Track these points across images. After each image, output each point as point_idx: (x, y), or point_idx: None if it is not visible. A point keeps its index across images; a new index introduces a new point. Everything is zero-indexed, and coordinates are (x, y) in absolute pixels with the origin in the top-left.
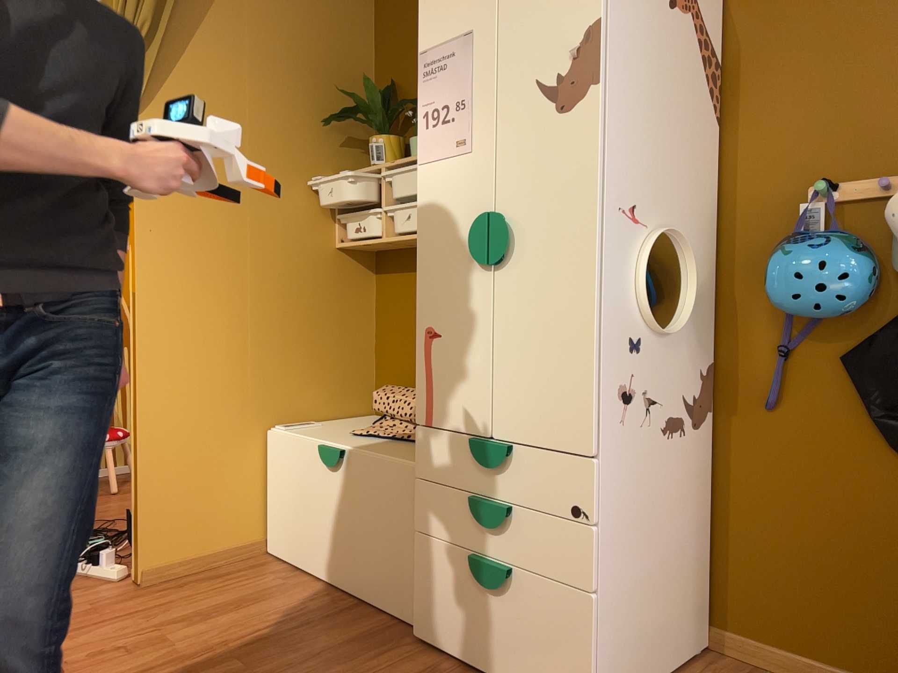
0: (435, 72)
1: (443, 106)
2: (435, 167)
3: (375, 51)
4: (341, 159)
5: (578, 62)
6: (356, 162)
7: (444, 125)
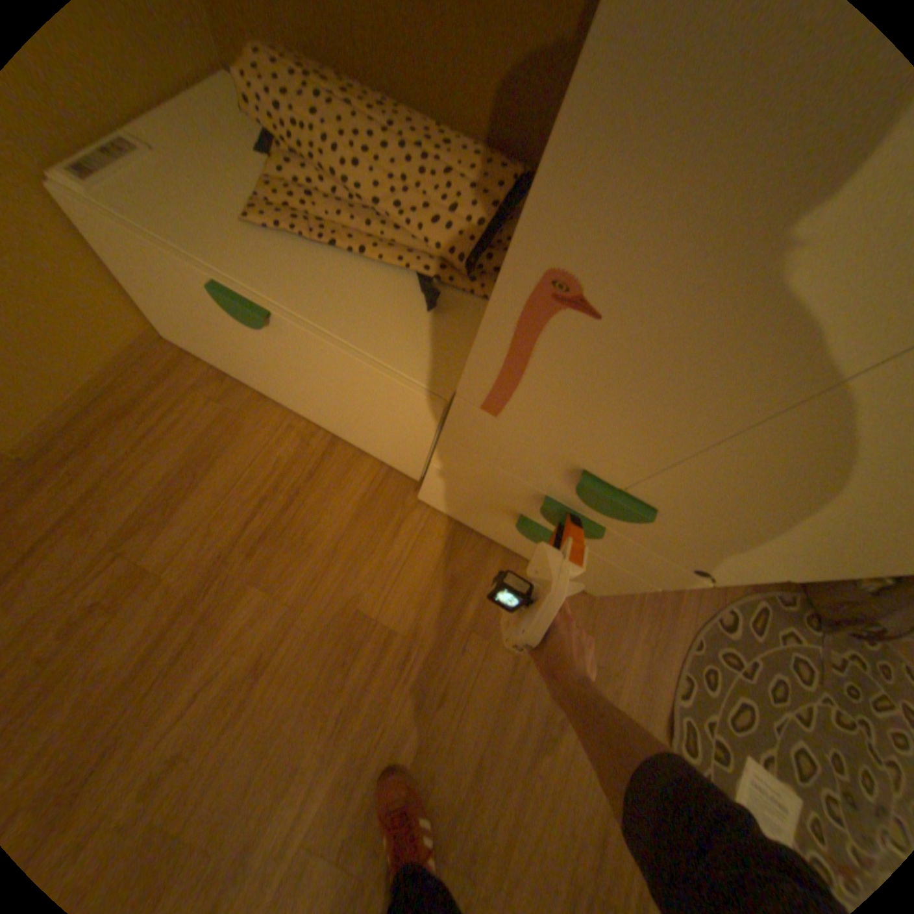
0: None
1: None
2: None
3: None
4: None
5: None
6: None
7: None
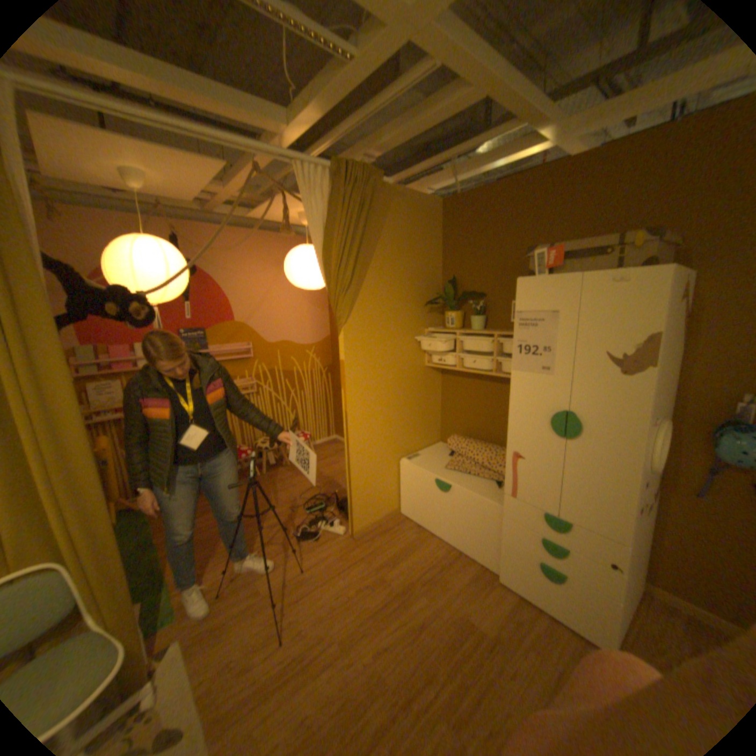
0: (529, 325)
1: (534, 345)
2: (527, 375)
3: (442, 256)
4: (428, 320)
5: (643, 351)
6: (434, 320)
7: (534, 355)
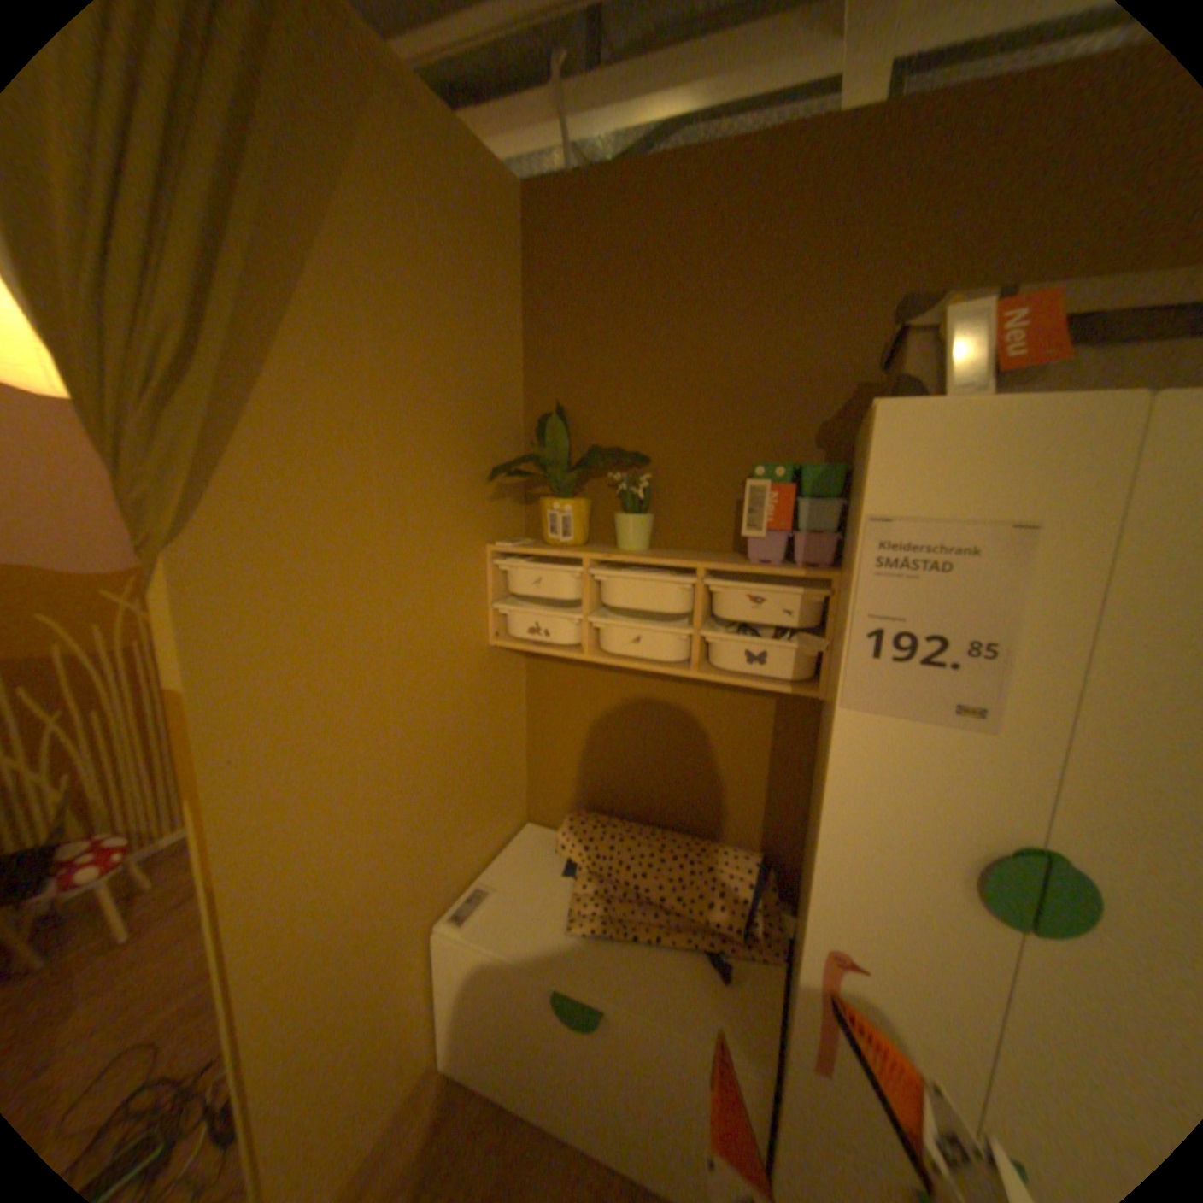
0: (917, 566)
1: (932, 634)
2: (891, 726)
3: (523, 347)
4: (493, 519)
5: None
6: (506, 518)
7: (926, 666)
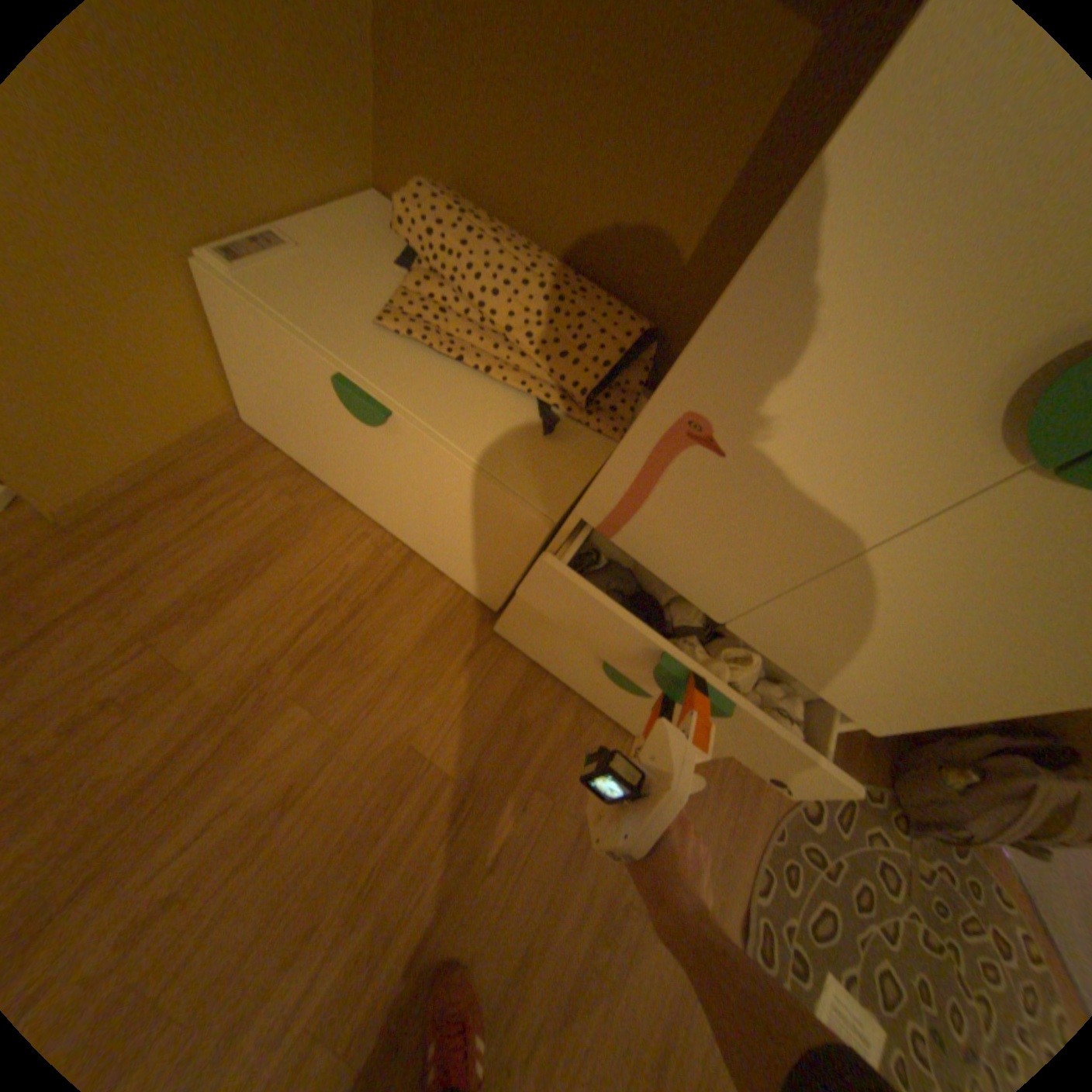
0: None
1: None
2: None
3: None
4: None
5: None
6: None
7: None
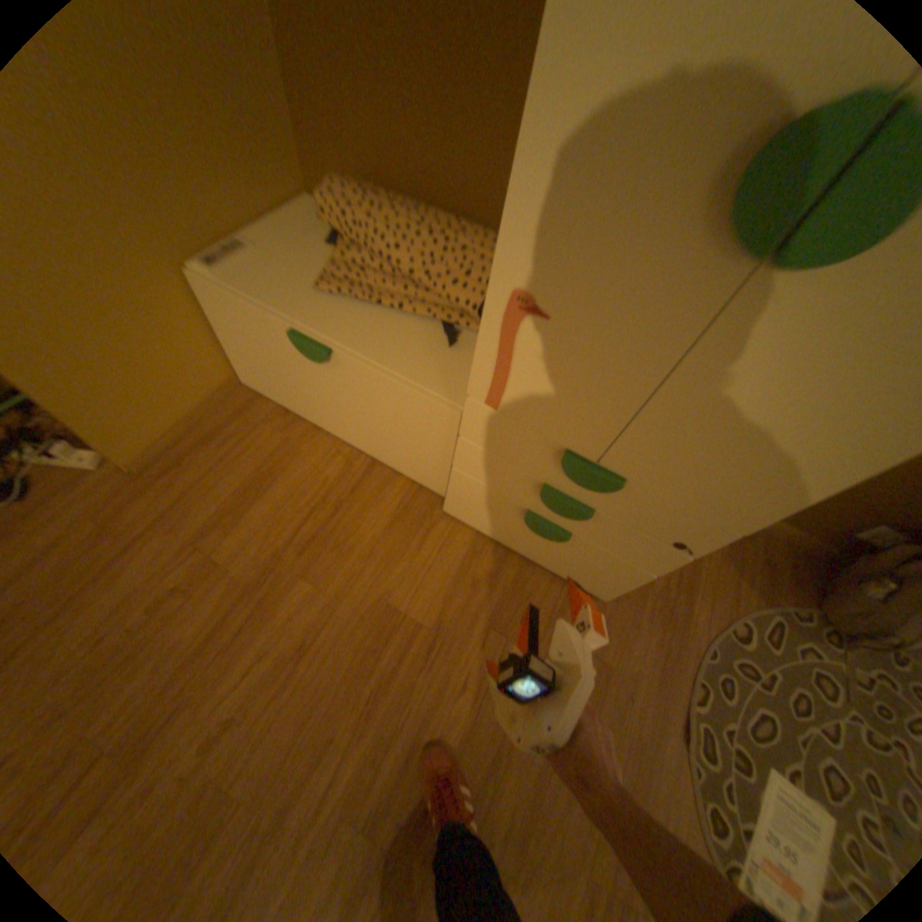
0: None
1: None
2: None
3: None
4: None
5: None
6: None
7: None
